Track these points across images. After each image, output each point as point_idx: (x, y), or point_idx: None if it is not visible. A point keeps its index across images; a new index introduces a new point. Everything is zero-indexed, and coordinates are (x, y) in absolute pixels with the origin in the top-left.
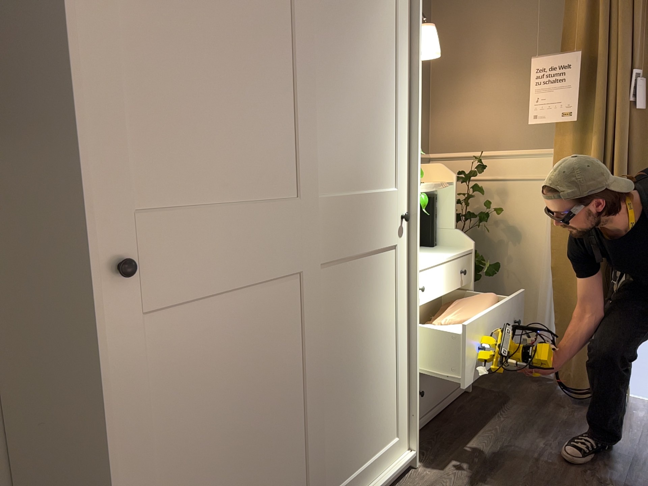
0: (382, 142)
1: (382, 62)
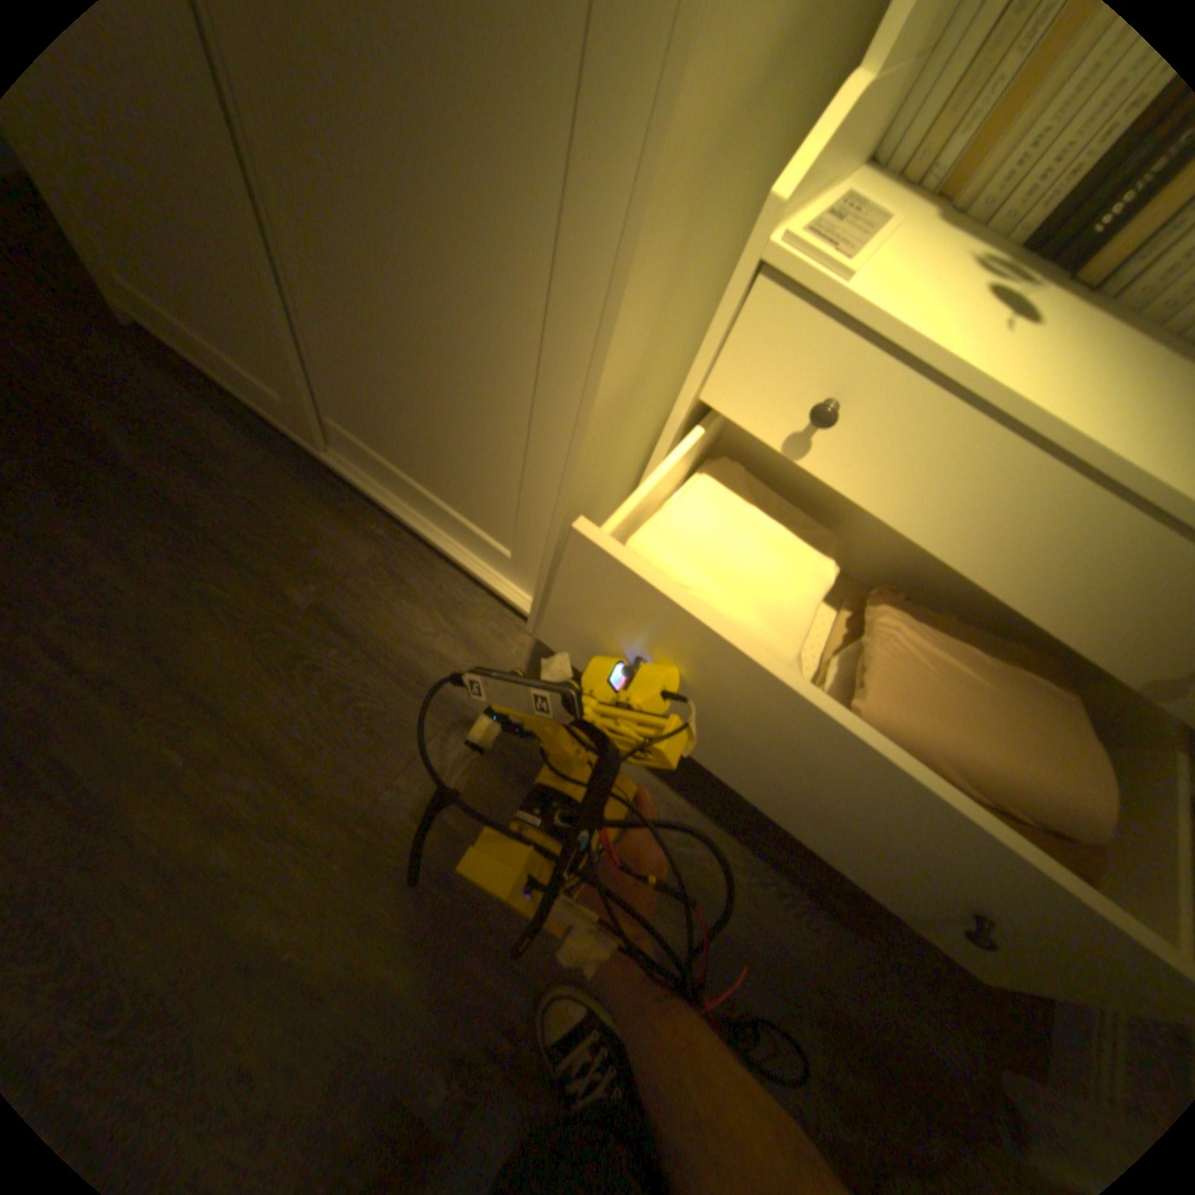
0: None
1: None
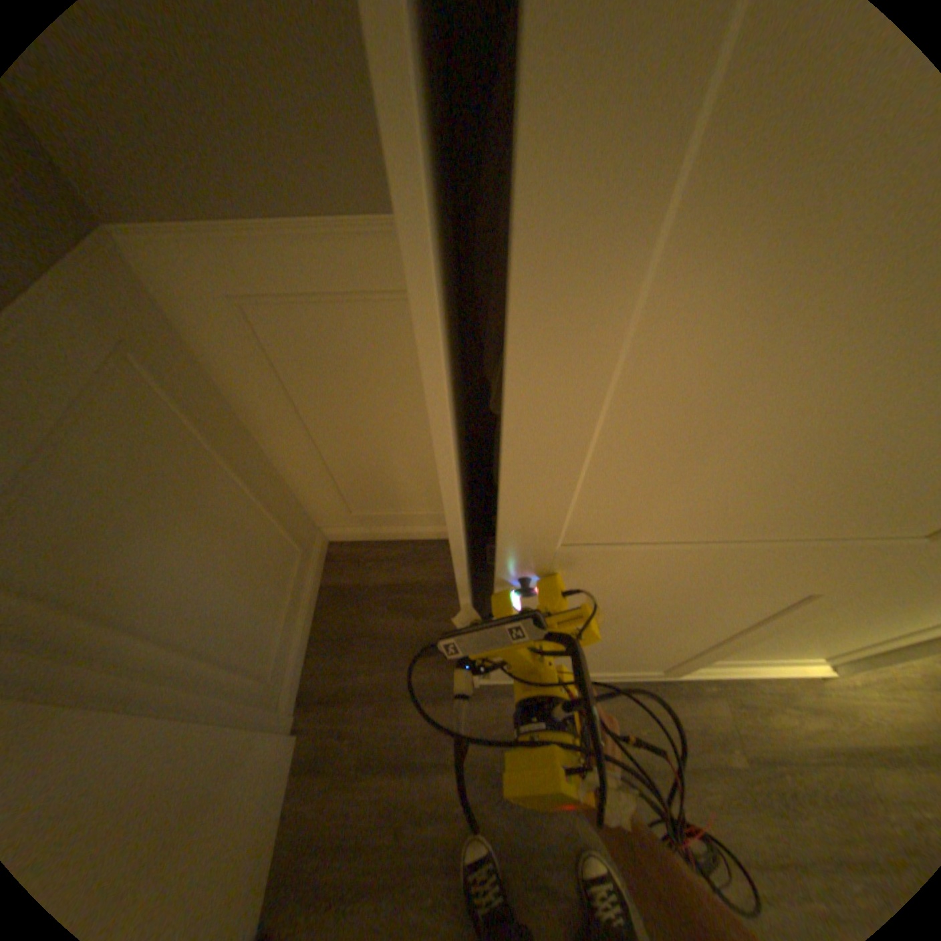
0: None
1: None
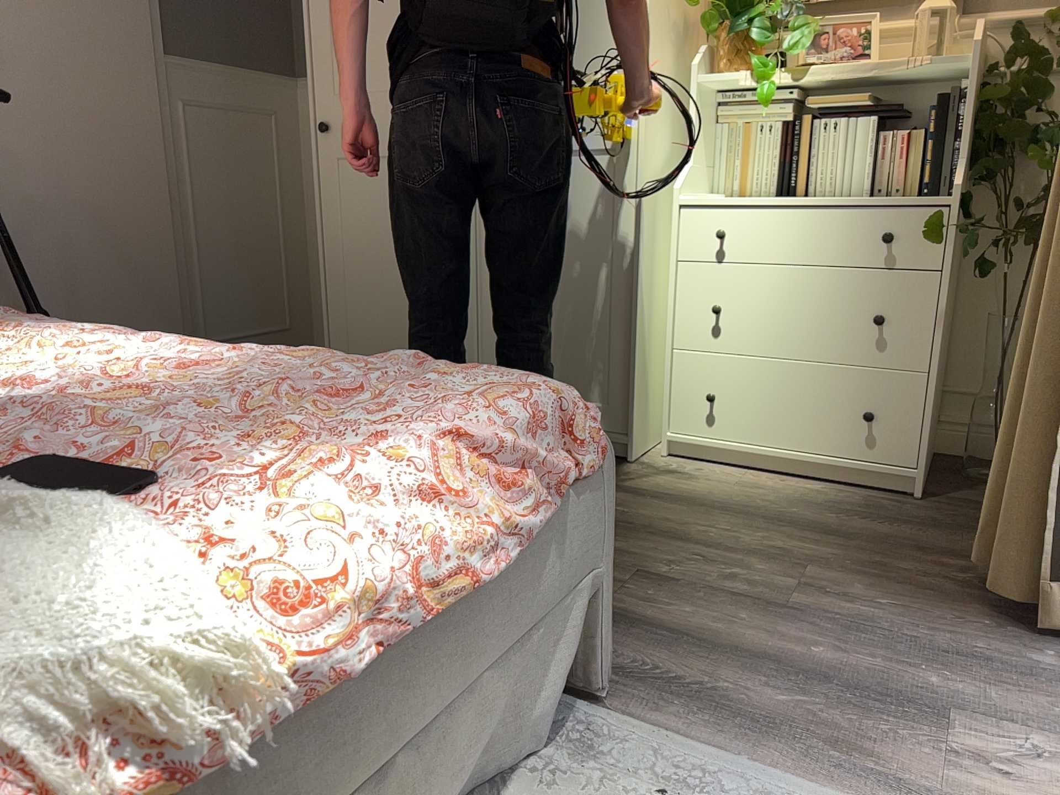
0: (587, 14)
1: None
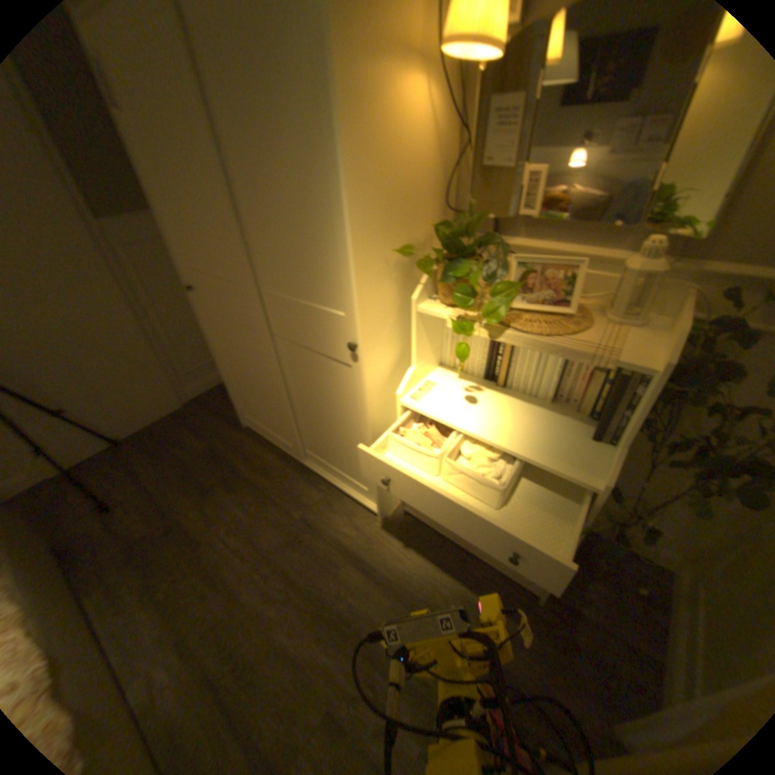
0: (315, 259)
1: (299, 161)
